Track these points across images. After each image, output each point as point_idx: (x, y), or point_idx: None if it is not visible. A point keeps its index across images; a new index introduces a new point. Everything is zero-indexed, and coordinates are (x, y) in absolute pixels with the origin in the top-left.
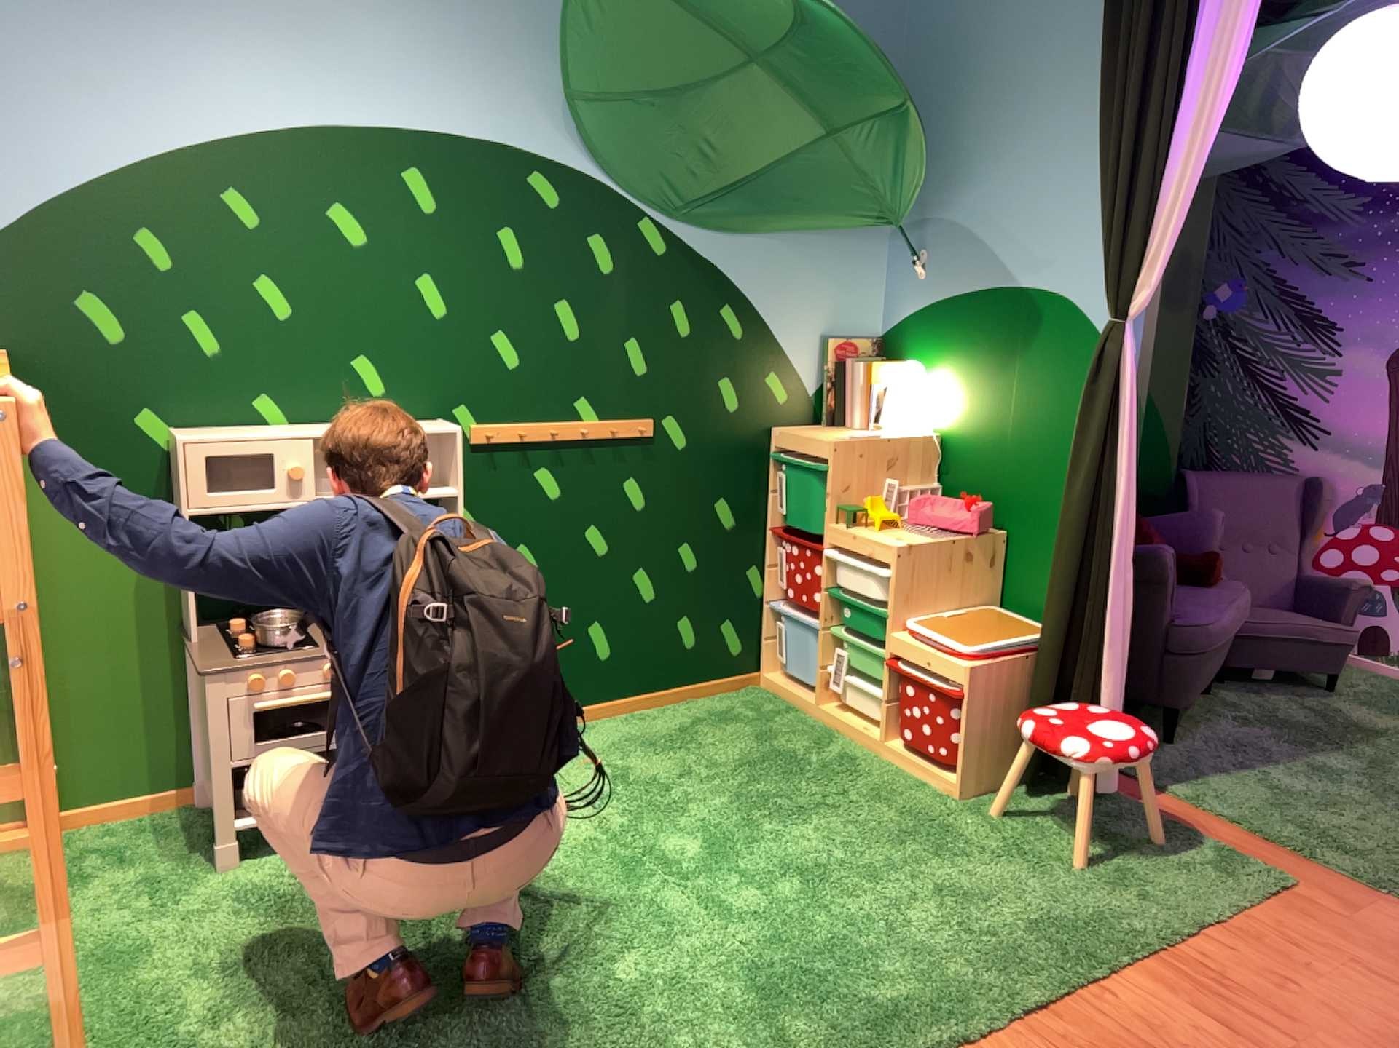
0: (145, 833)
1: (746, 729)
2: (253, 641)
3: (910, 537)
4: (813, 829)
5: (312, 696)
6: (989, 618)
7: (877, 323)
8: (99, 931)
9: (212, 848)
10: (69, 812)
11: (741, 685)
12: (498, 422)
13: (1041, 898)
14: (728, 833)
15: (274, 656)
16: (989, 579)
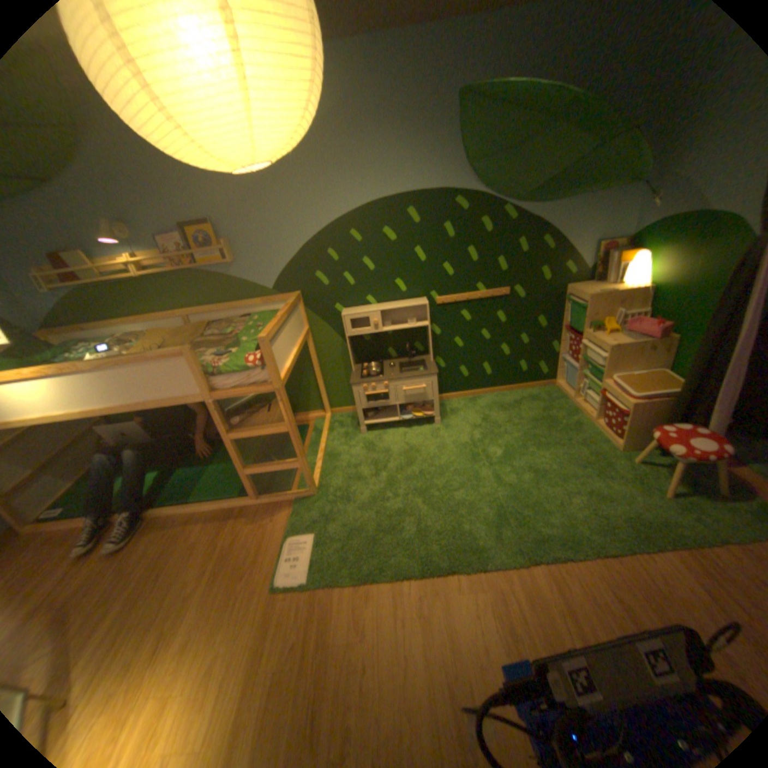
0: (345, 420)
1: (540, 406)
2: (363, 374)
3: (623, 340)
4: (549, 457)
5: (377, 393)
6: (662, 378)
7: (634, 227)
8: (327, 449)
9: (359, 428)
10: (329, 412)
11: (547, 385)
12: (444, 295)
13: (641, 514)
14: (513, 453)
15: (366, 381)
16: (669, 358)
